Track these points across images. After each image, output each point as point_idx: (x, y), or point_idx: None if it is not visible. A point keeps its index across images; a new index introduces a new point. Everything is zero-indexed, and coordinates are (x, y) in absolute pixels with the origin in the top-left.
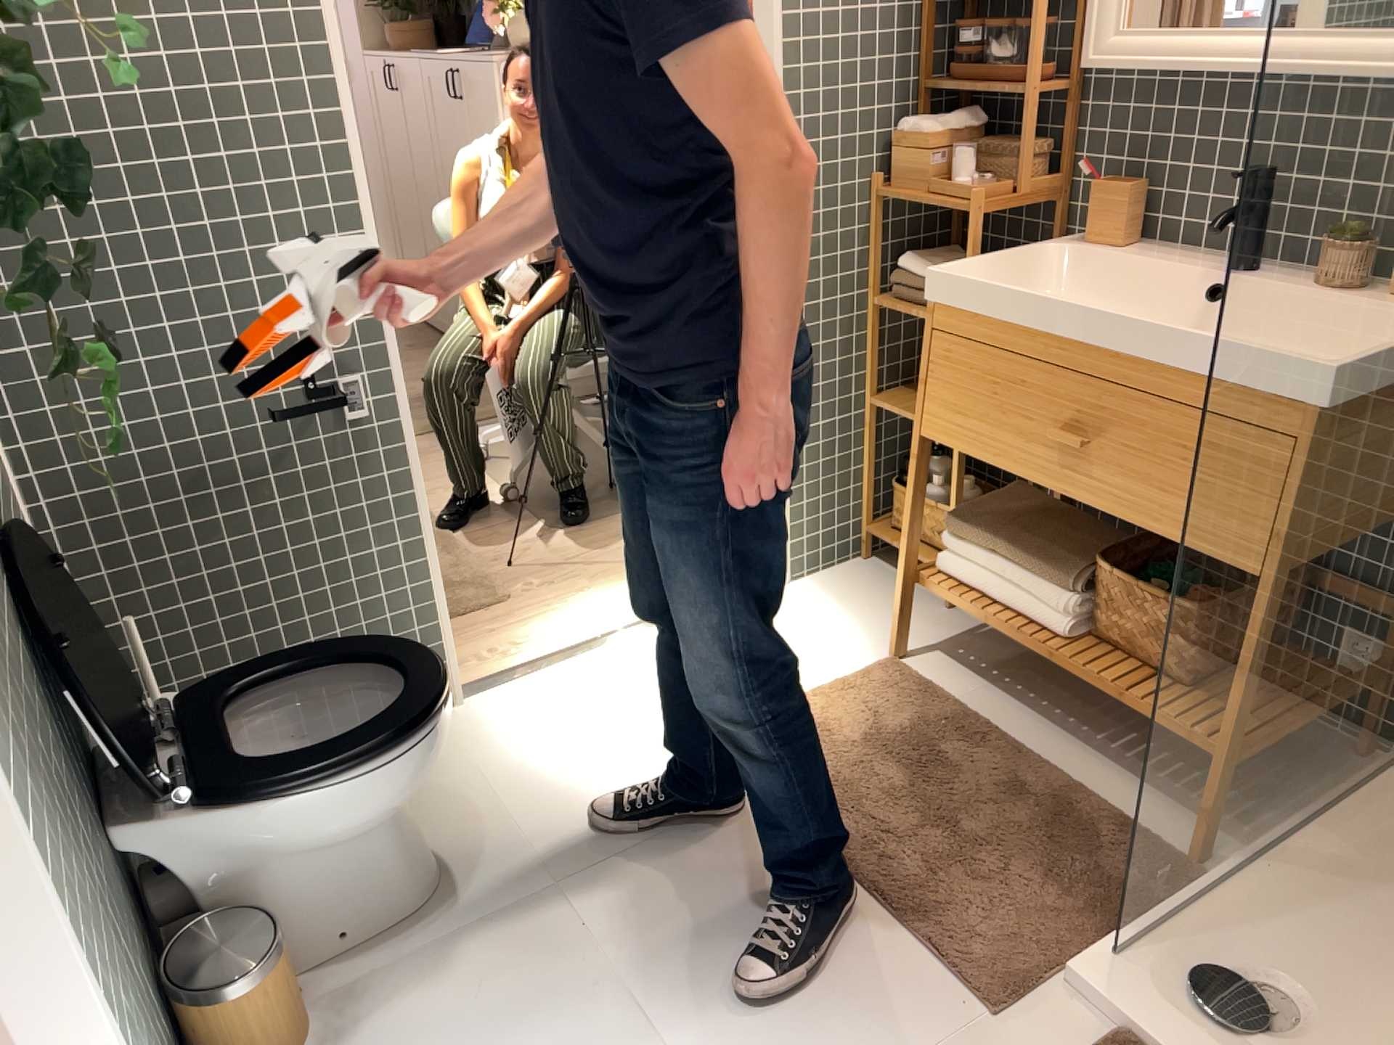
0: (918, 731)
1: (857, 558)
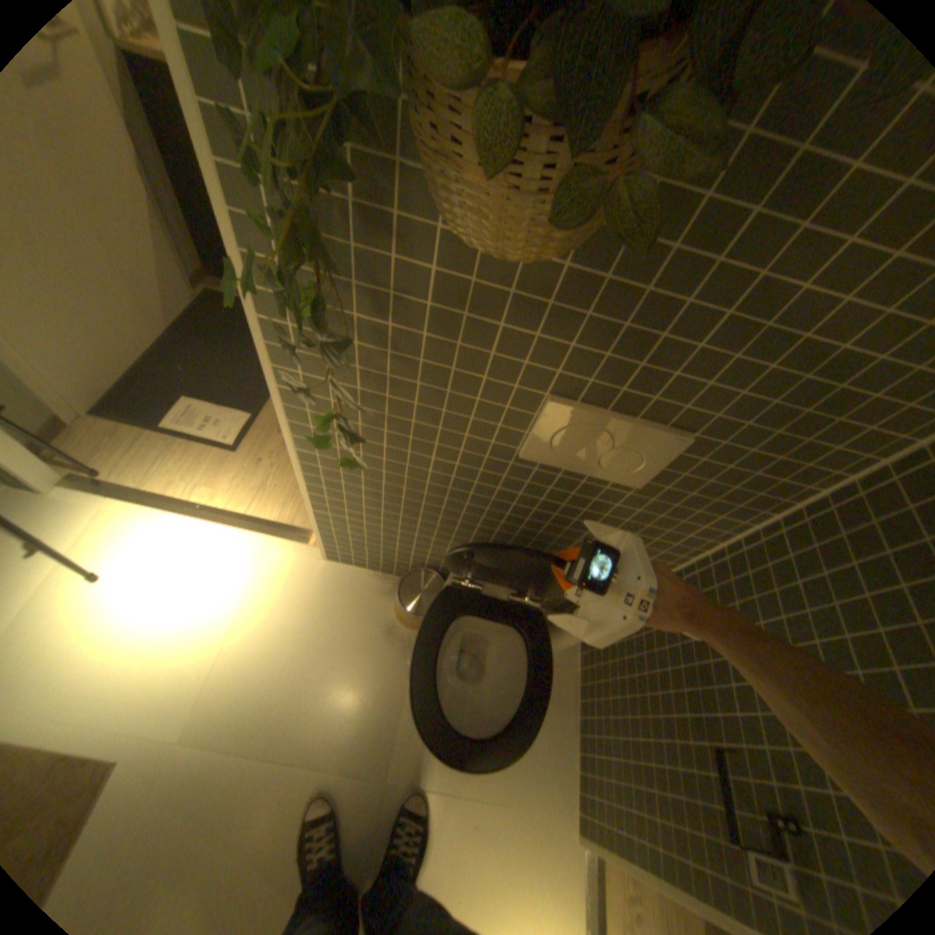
0: None
1: None
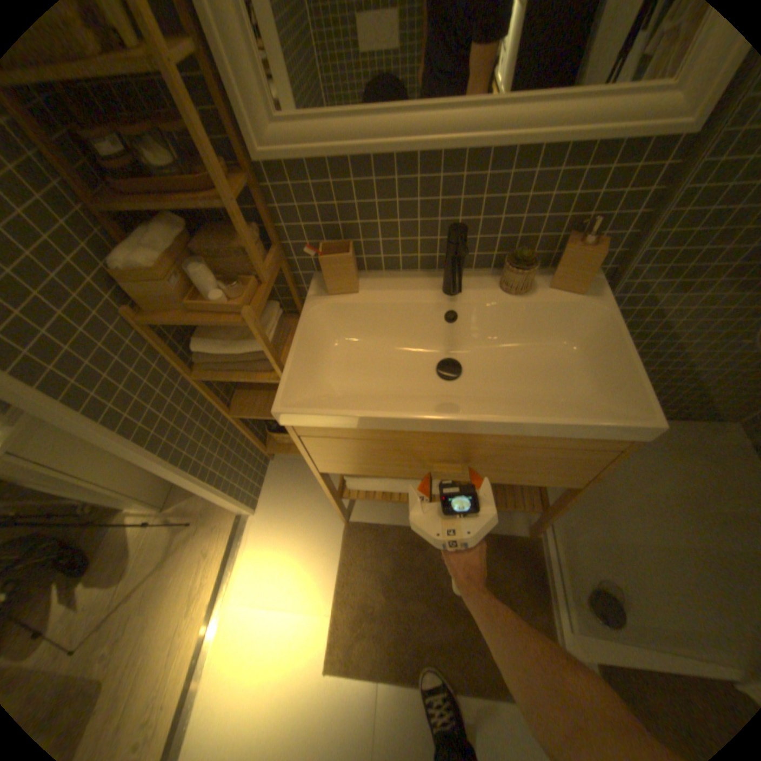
0: (399, 567)
1: (269, 464)
